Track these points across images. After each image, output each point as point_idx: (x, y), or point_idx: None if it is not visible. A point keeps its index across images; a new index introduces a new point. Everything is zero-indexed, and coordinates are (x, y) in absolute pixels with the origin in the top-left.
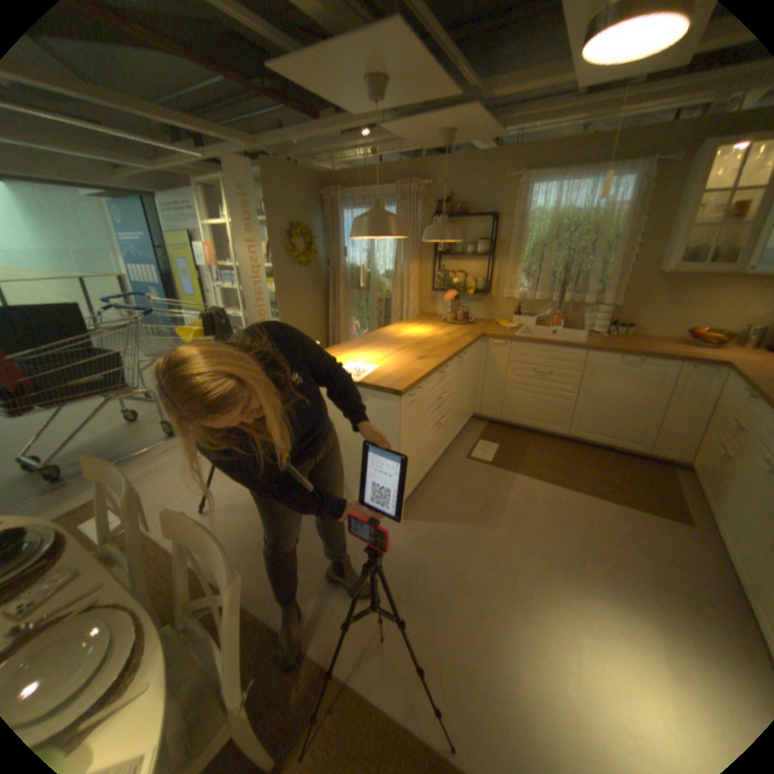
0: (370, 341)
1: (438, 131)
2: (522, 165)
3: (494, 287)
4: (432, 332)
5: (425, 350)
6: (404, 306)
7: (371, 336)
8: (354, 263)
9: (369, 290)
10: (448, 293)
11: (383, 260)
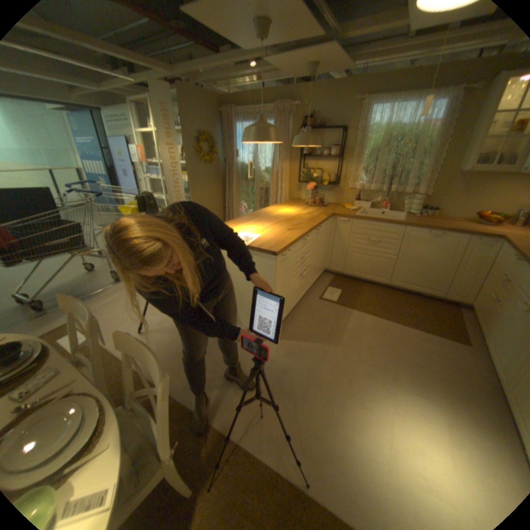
0: (255, 217)
1: (306, 64)
2: (365, 91)
3: (342, 180)
4: (298, 212)
5: (293, 224)
6: (278, 193)
7: (255, 214)
8: (244, 161)
9: (254, 181)
10: (310, 184)
11: (264, 160)
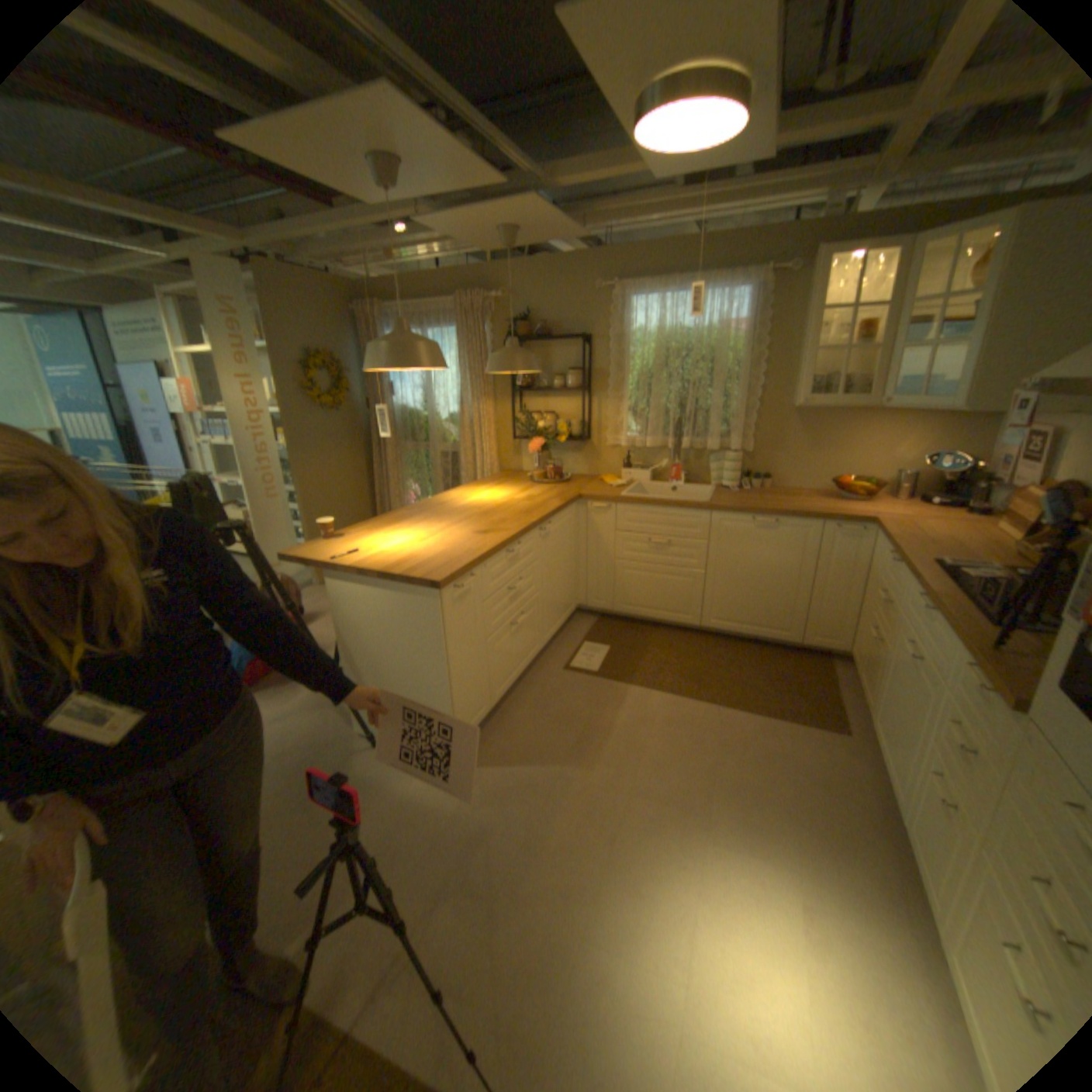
0: (418, 512)
1: (495, 228)
2: (614, 273)
3: (595, 432)
4: (510, 496)
5: (492, 522)
6: (478, 462)
7: (421, 506)
8: (406, 403)
9: (429, 441)
10: (534, 442)
11: (445, 399)
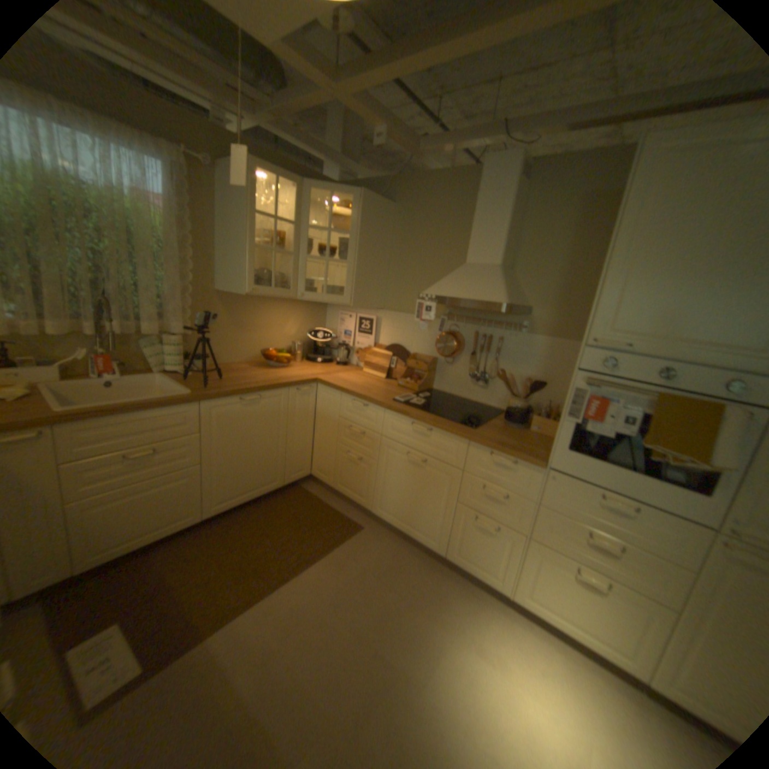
0: None
1: None
2: None
3: None
4: None
5: None
6: None
7: None
8: None
9: None
10: None
11: None
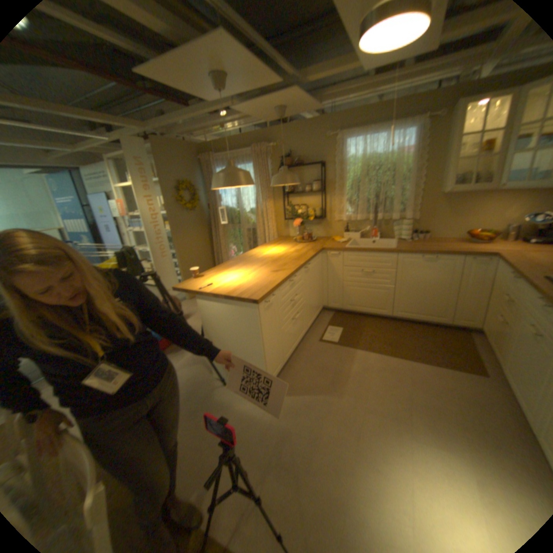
0: (240, 261)
1: (274, 107)
2: (337, 126)
3: (329, 213)
4: (286, 250)
5: (279, 264)
6: (267, 232)
7: (241, 257)
8: (228, 204)
9: (241, 223)
10: (296, 220)
11: (248, 201)
